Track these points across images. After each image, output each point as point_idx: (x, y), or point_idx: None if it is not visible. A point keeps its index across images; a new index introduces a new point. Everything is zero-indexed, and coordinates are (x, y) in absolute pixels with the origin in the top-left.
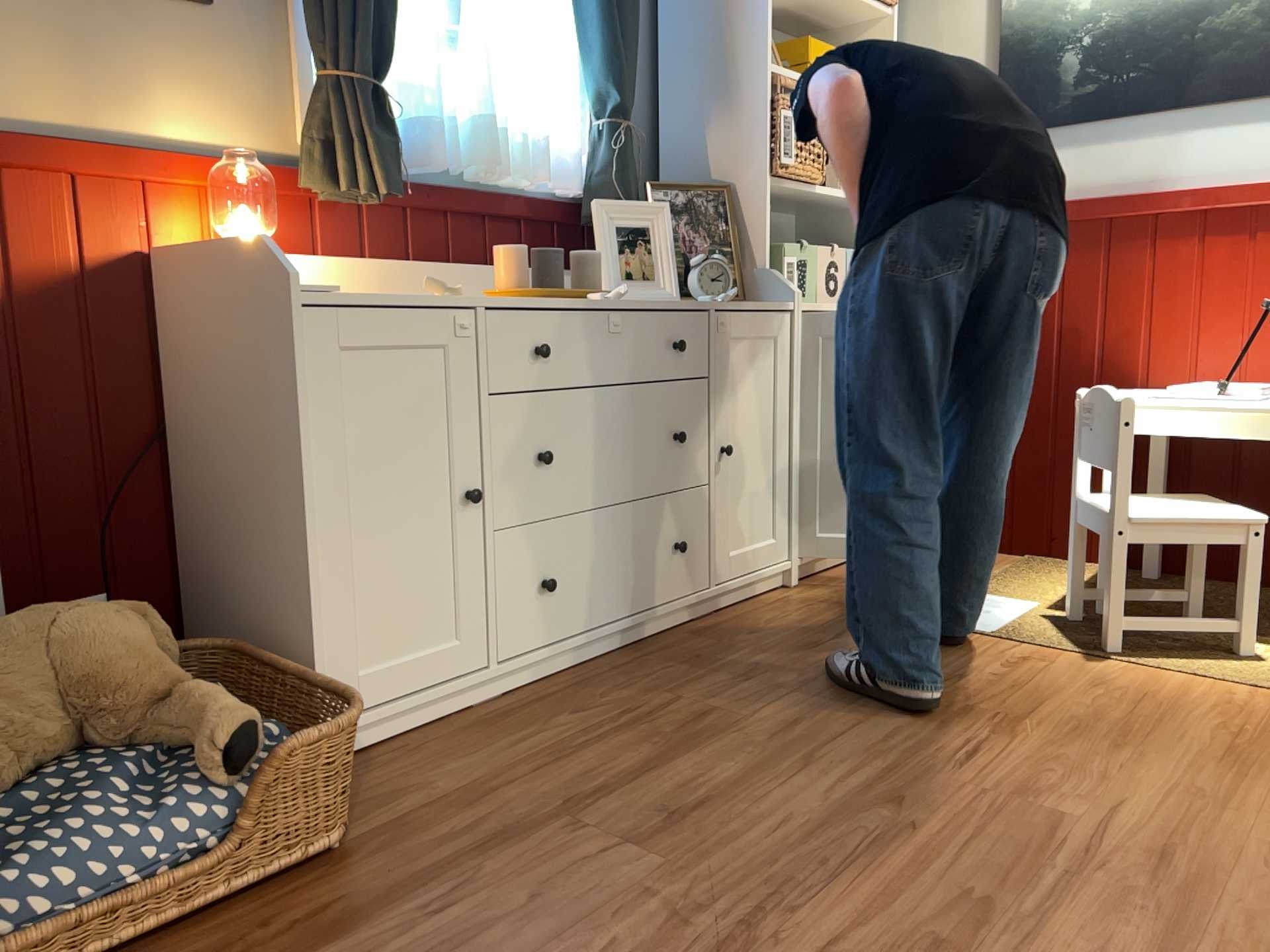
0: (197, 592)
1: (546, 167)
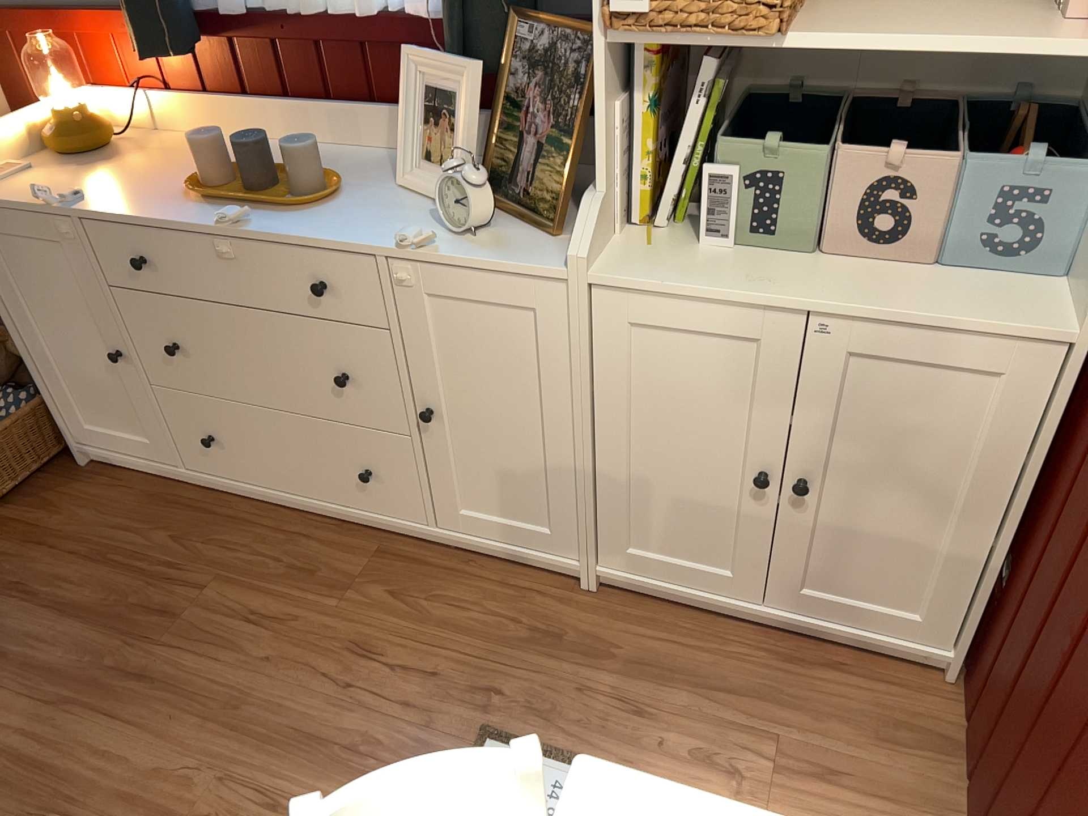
0: None
1: None
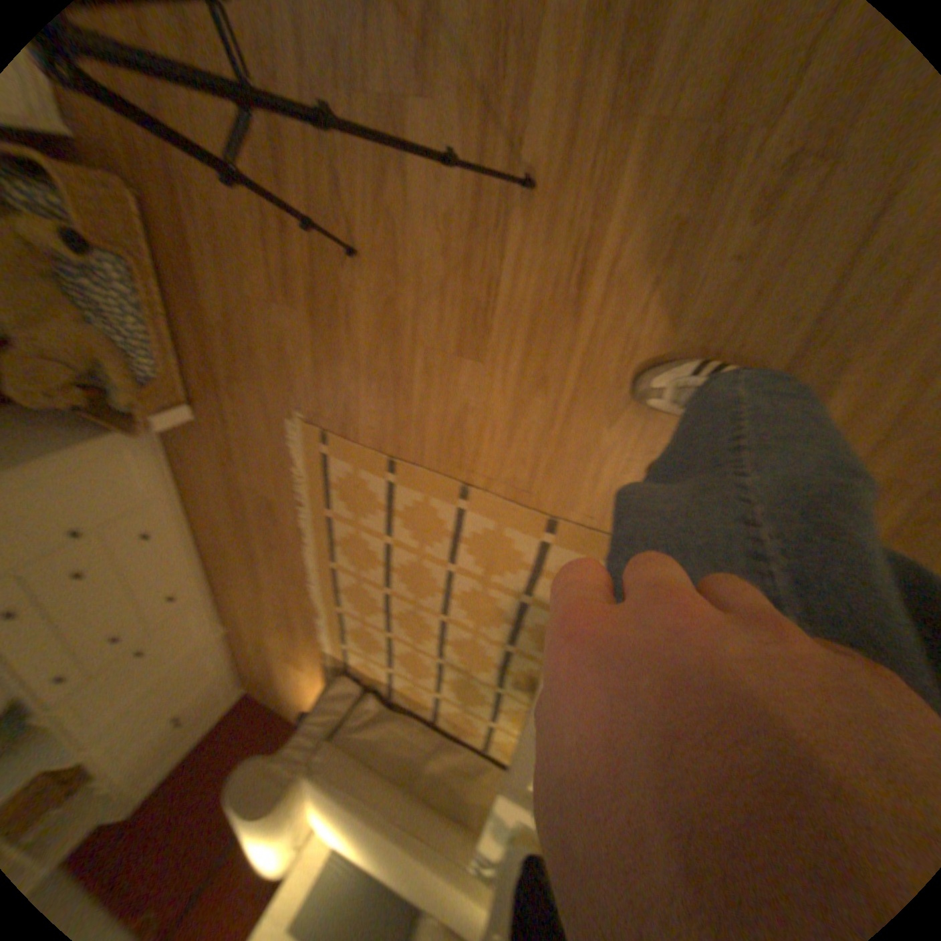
0: None
1: None
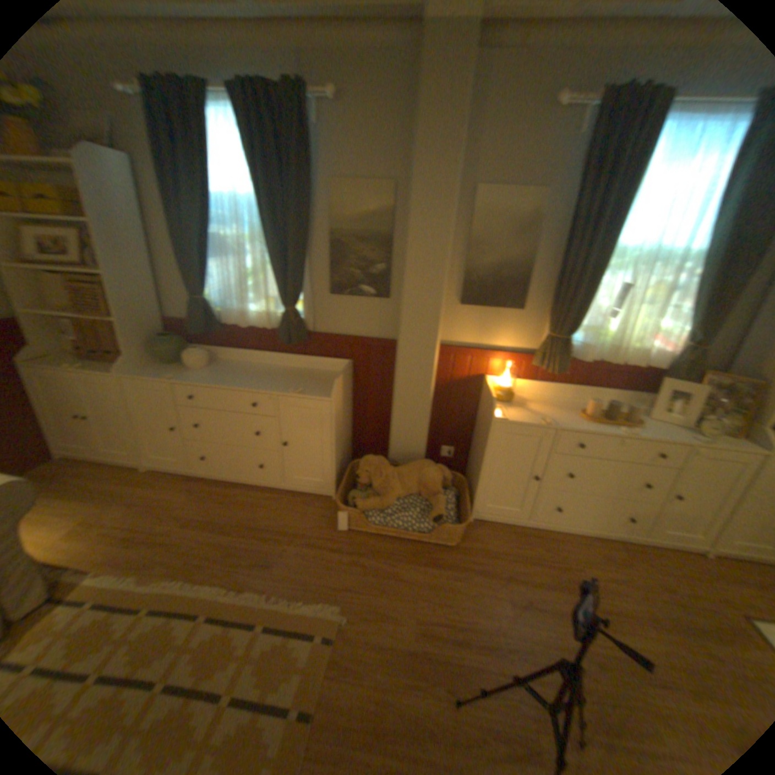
0: (471, 457)
1: (653, 356)
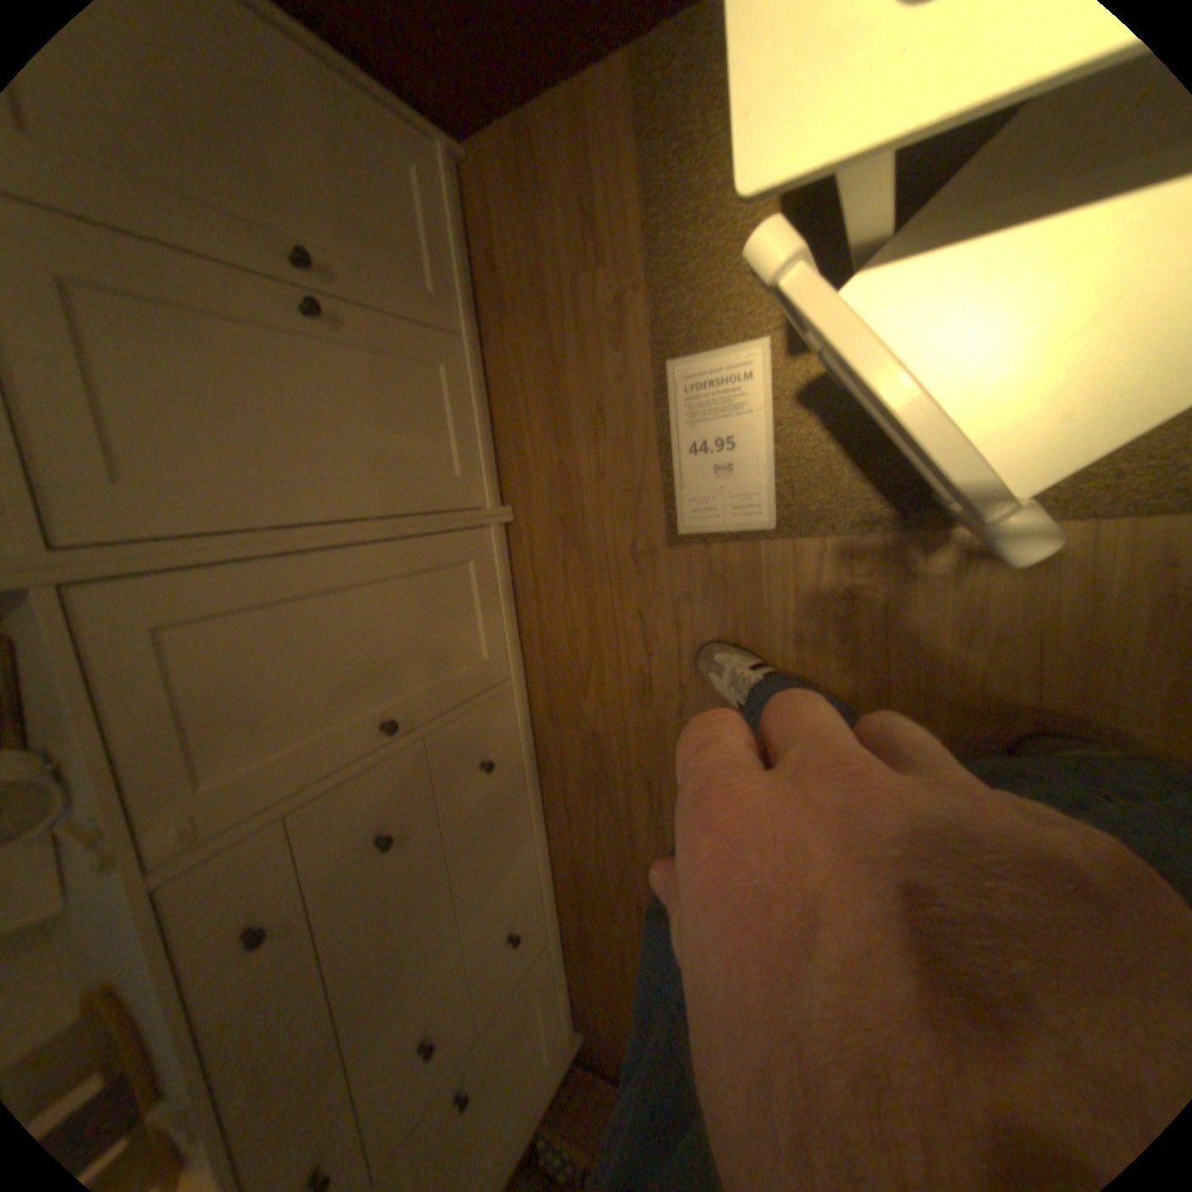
0: None
1: None
